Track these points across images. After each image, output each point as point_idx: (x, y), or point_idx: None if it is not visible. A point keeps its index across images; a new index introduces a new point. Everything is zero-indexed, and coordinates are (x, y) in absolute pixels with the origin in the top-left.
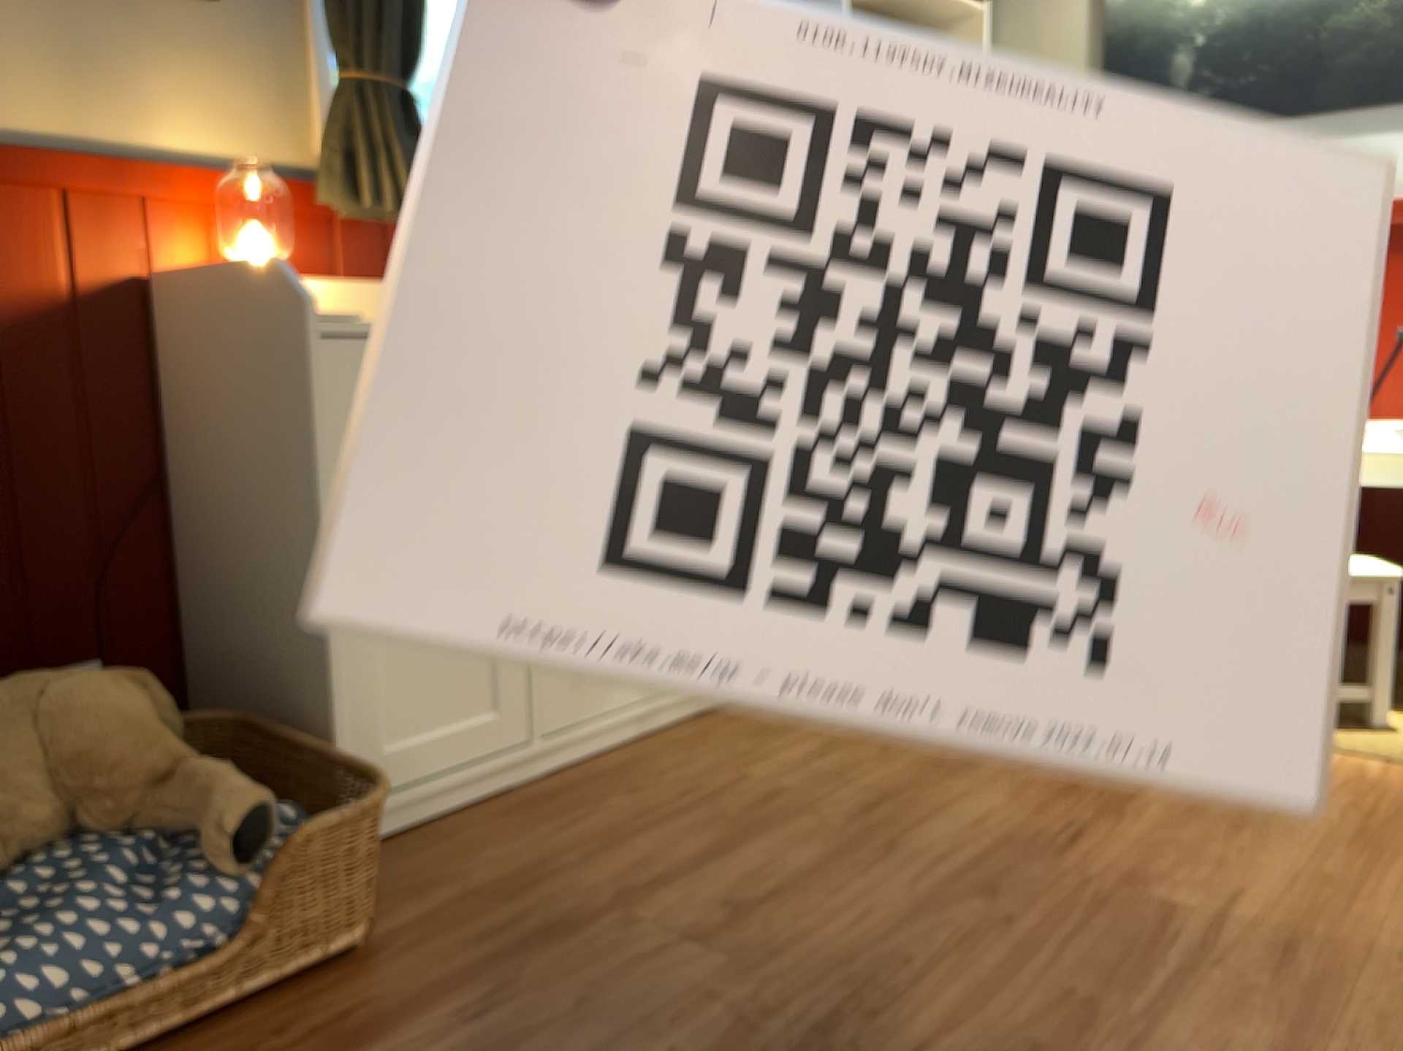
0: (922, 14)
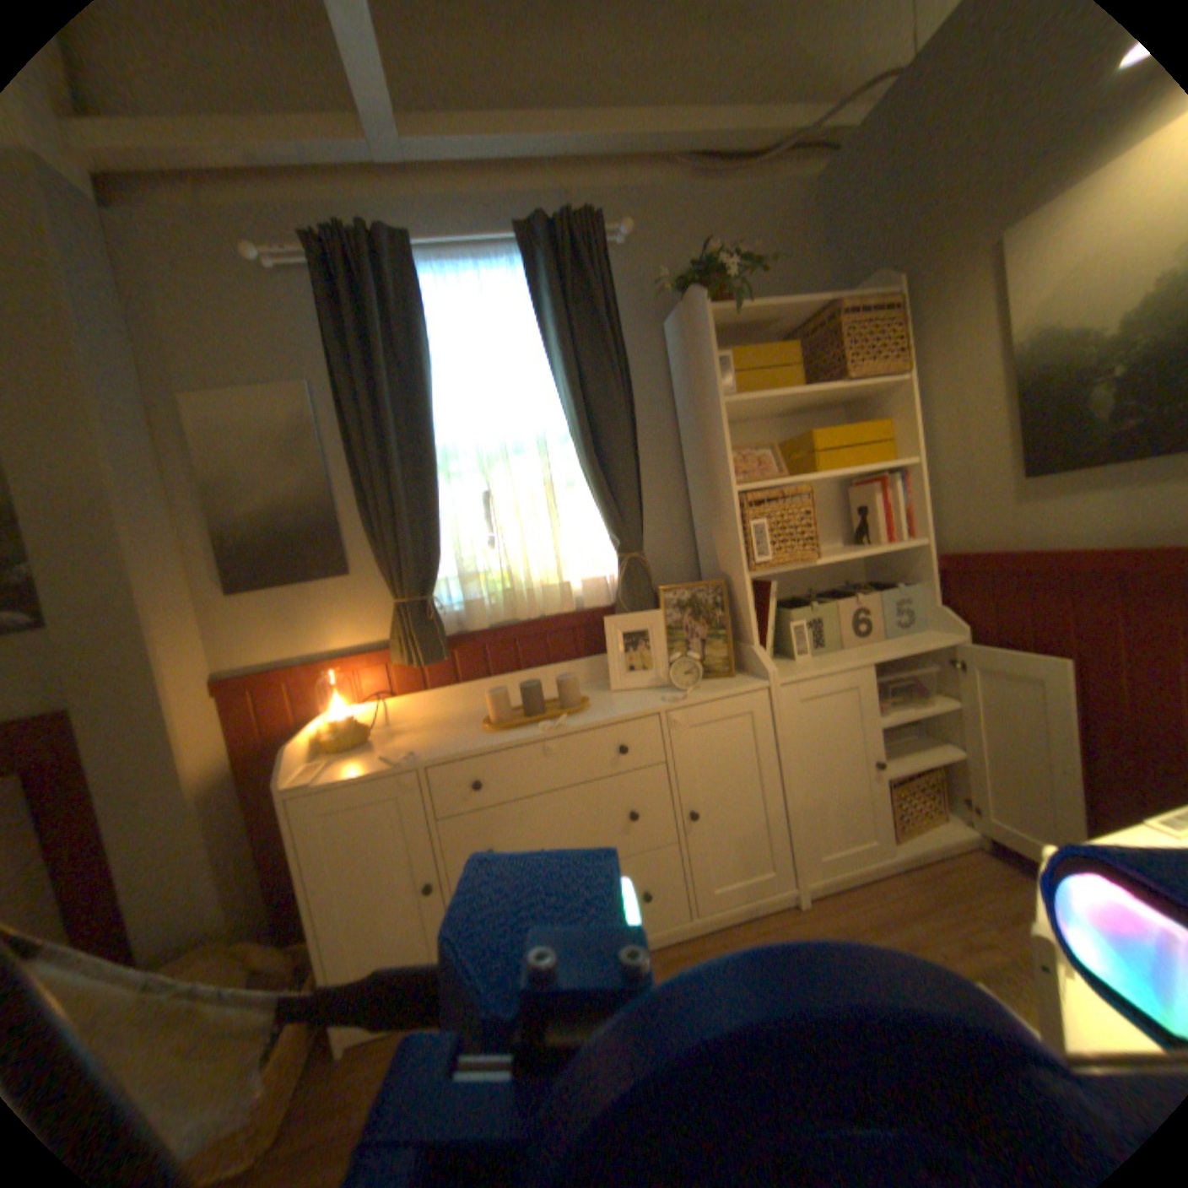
0: (860, 394)
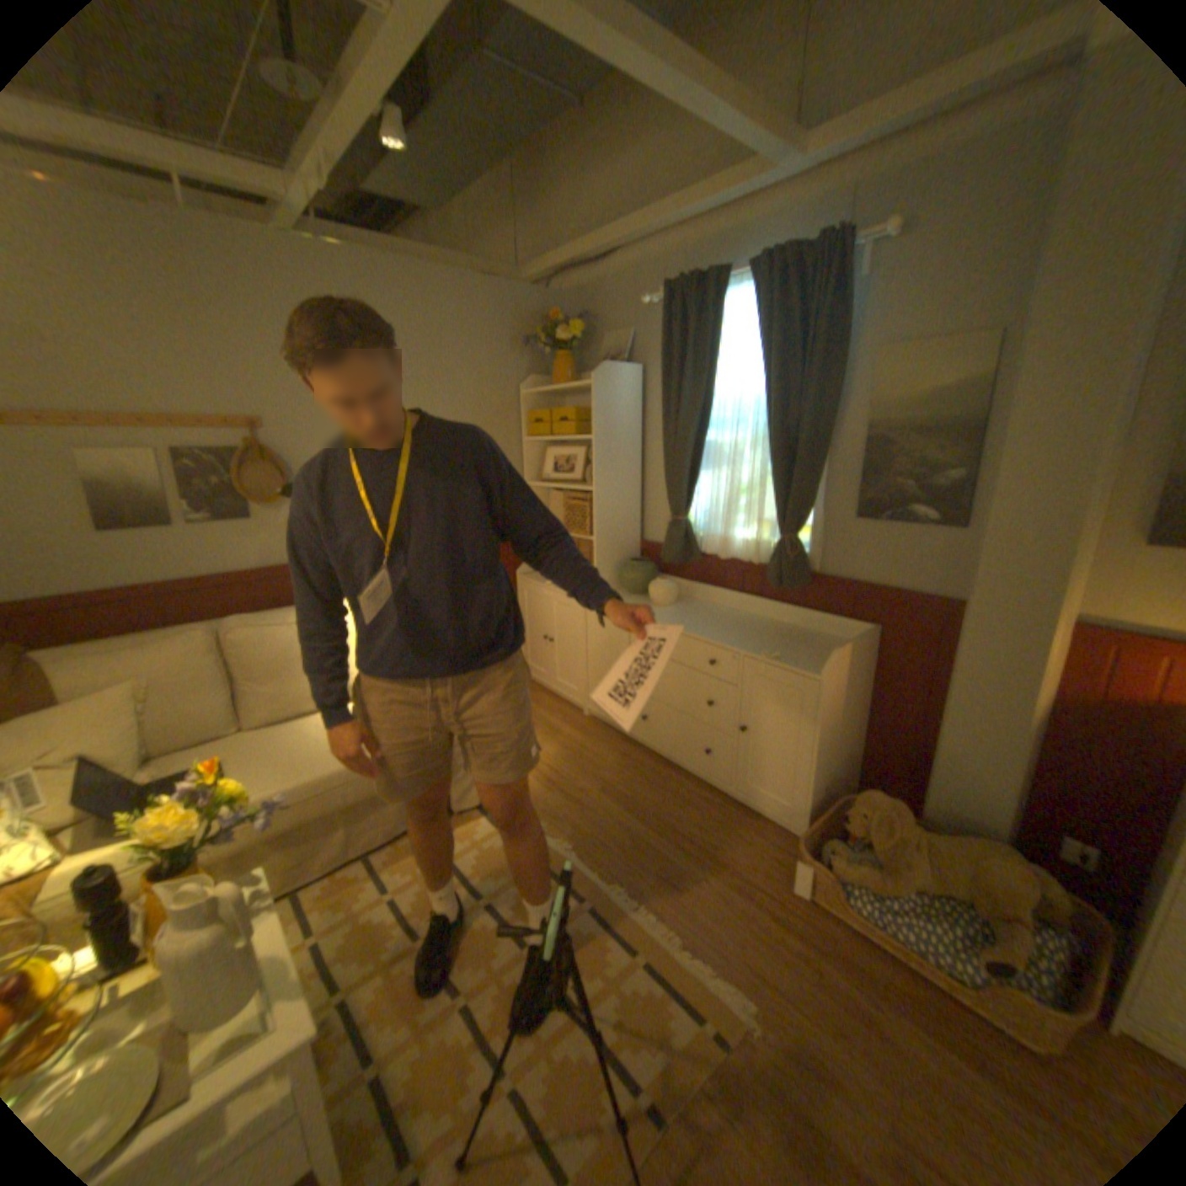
0: None
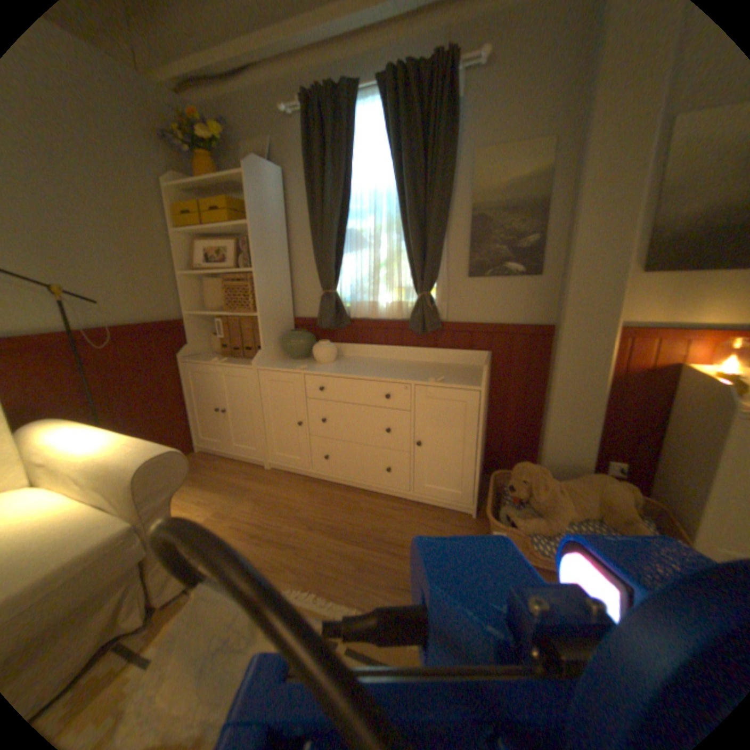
0: None
